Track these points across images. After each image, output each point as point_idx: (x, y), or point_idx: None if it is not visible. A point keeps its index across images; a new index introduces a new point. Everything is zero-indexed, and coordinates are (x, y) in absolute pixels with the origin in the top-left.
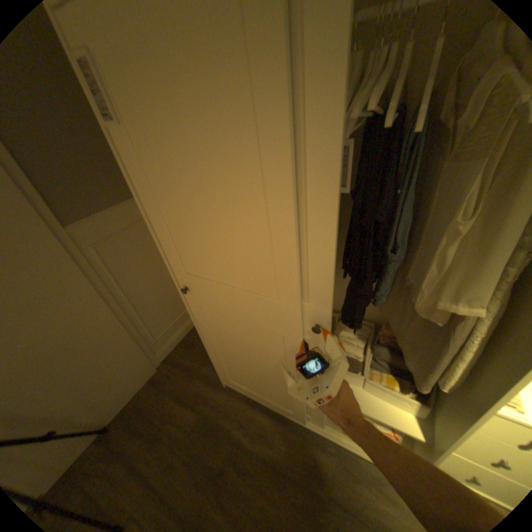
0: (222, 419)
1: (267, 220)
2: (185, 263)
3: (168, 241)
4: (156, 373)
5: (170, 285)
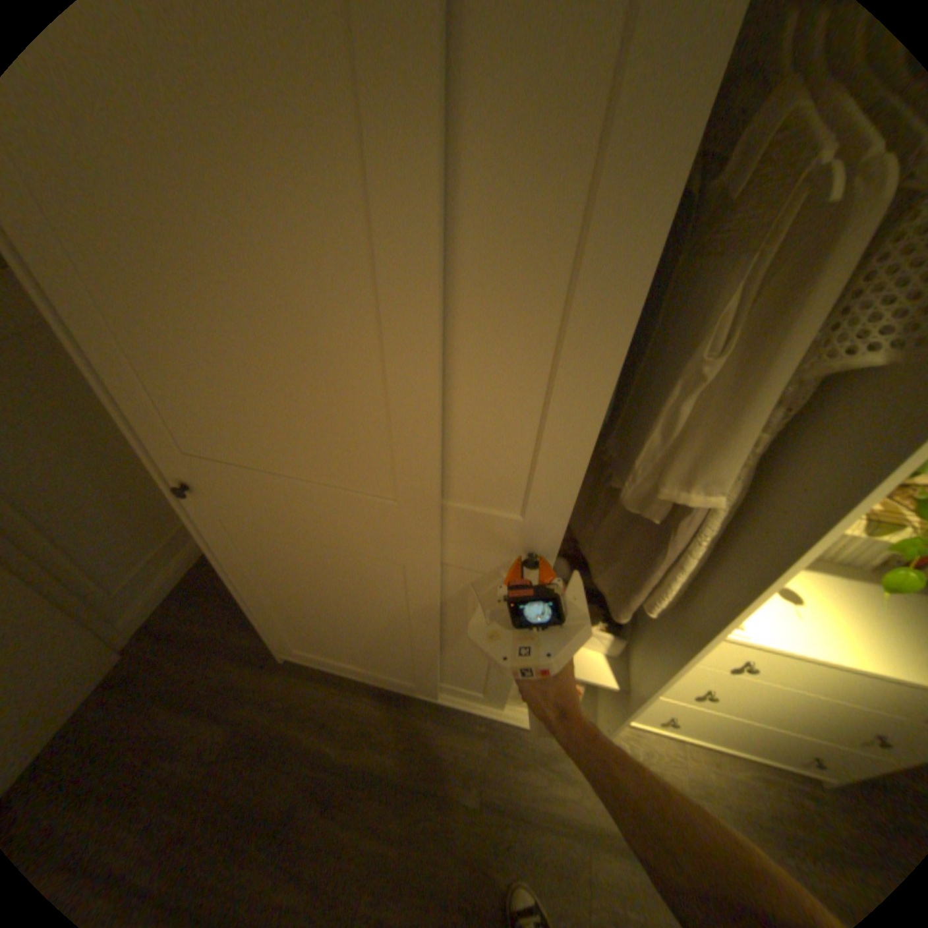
0: (280, 723)
1: (378, 344)
2: (177, 433)
3: (125, 384)
4: (118, 664)
5: (134, 477)
